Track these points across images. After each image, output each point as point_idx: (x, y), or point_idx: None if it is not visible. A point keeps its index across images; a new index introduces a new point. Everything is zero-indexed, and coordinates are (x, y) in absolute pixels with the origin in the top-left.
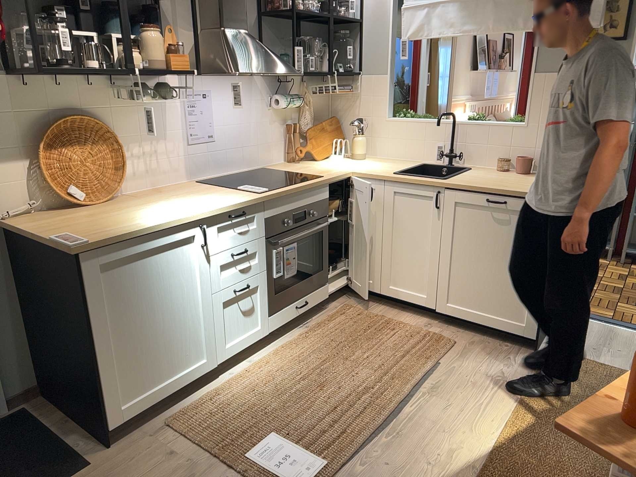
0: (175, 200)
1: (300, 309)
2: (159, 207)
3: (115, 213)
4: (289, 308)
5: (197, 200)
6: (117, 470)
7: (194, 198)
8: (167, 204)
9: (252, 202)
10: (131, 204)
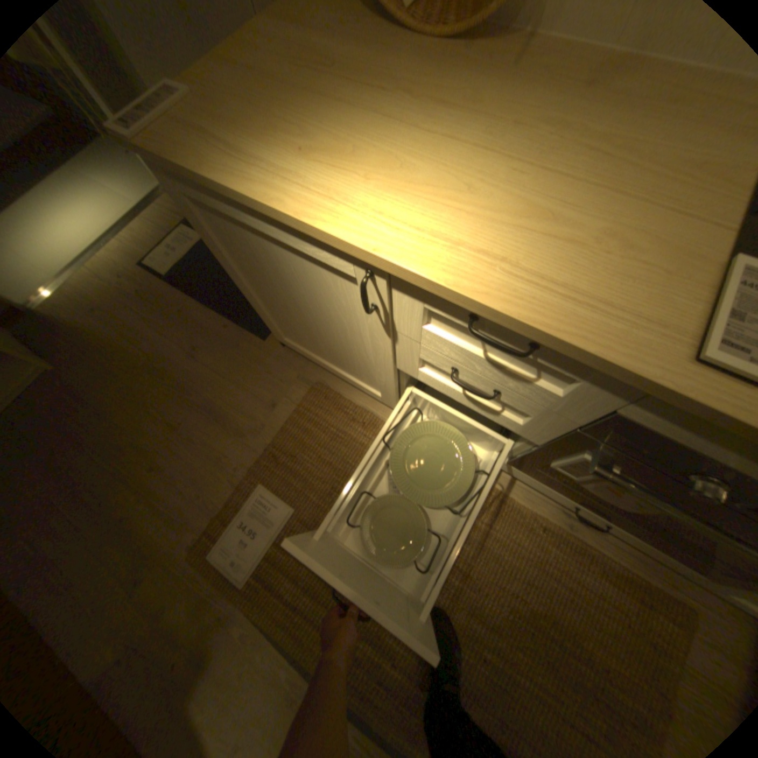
0: (506, 139)
1: (583, 514)
2: (419, 136)
3: (353, 84)
4: (561, 494)
5: (529, 186)
6: (255, 365)
7: (553, 171)
8: (462, 137)
9: (590, 356)
10: (449, 74)
